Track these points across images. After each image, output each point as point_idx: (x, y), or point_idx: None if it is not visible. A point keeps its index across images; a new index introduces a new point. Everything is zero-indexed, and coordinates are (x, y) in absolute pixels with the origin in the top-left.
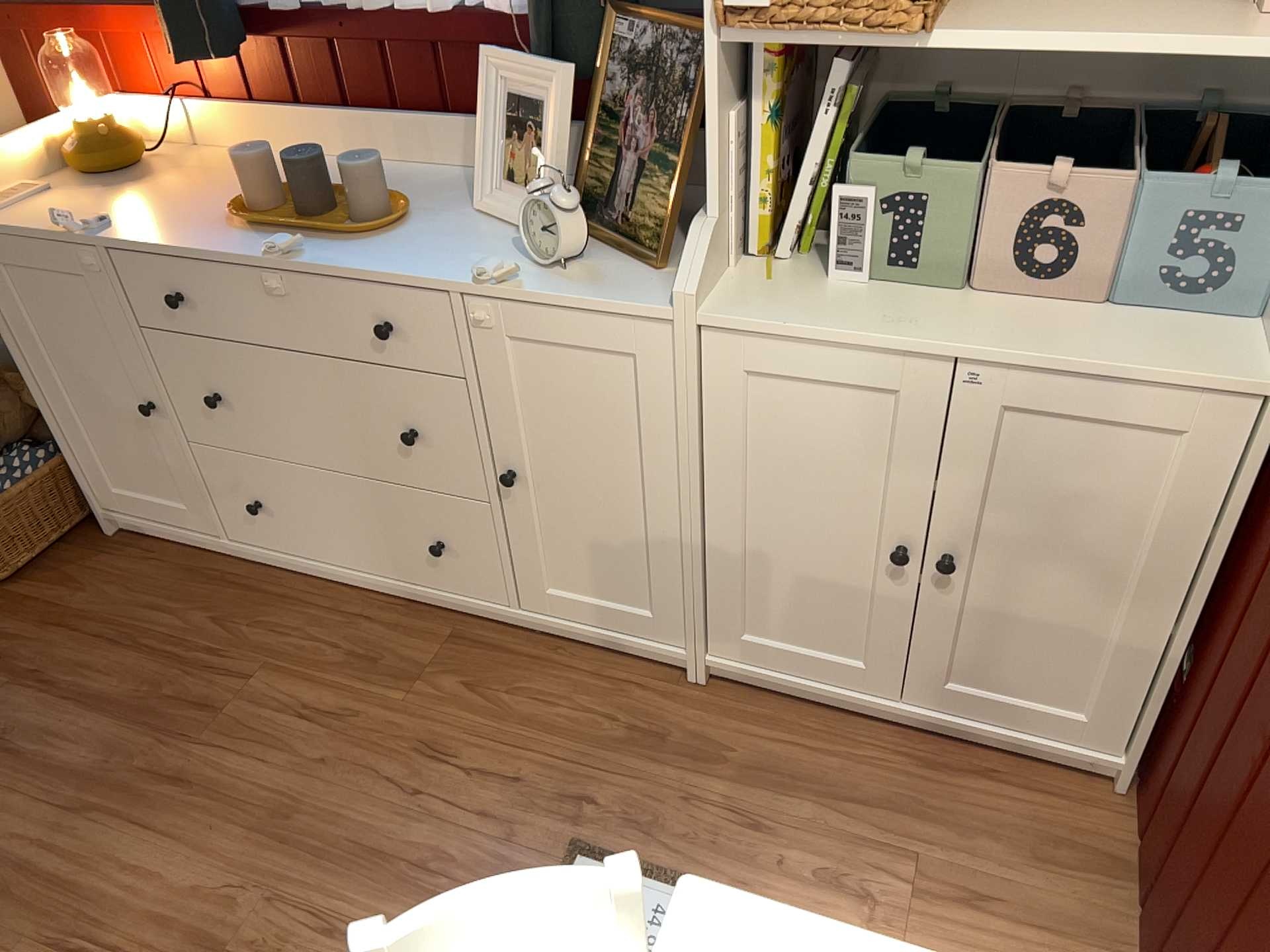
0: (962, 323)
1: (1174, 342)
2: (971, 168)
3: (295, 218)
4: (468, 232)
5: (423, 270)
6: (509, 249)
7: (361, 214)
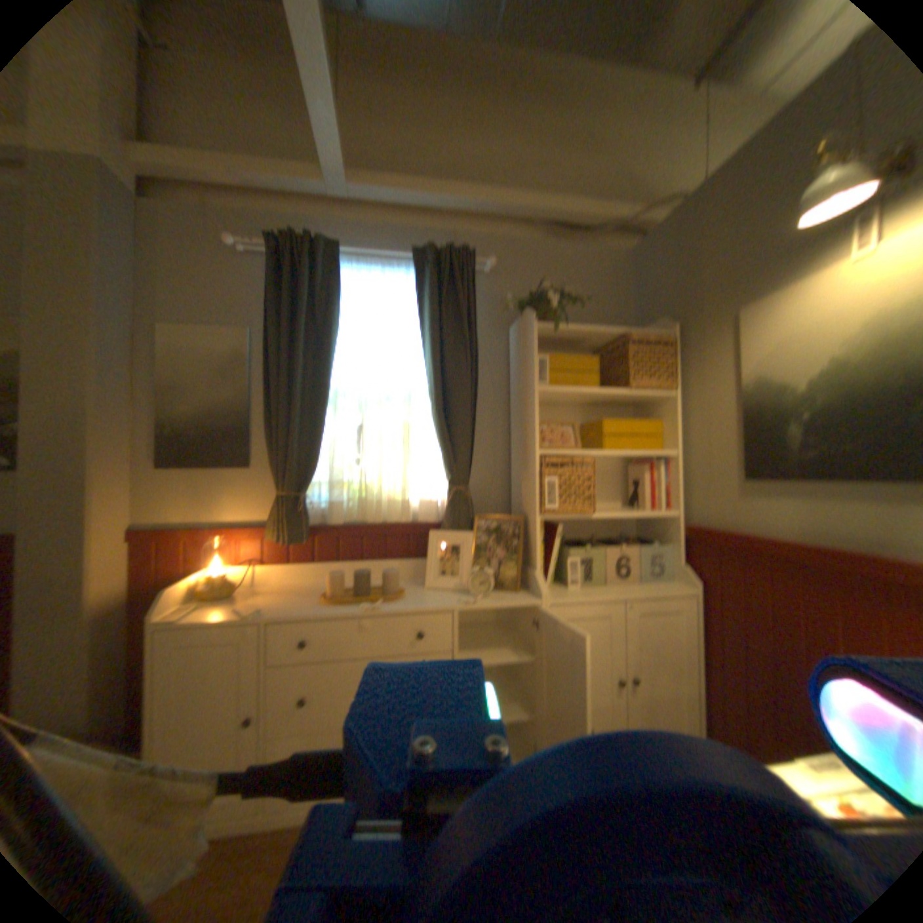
0: (617, 592)
1: (667, 588)
2: (599, 549)
3: (346, 599)
4: (427, 595)
5: (432, 606)
6: (452, 597)
7: (383, 592)
